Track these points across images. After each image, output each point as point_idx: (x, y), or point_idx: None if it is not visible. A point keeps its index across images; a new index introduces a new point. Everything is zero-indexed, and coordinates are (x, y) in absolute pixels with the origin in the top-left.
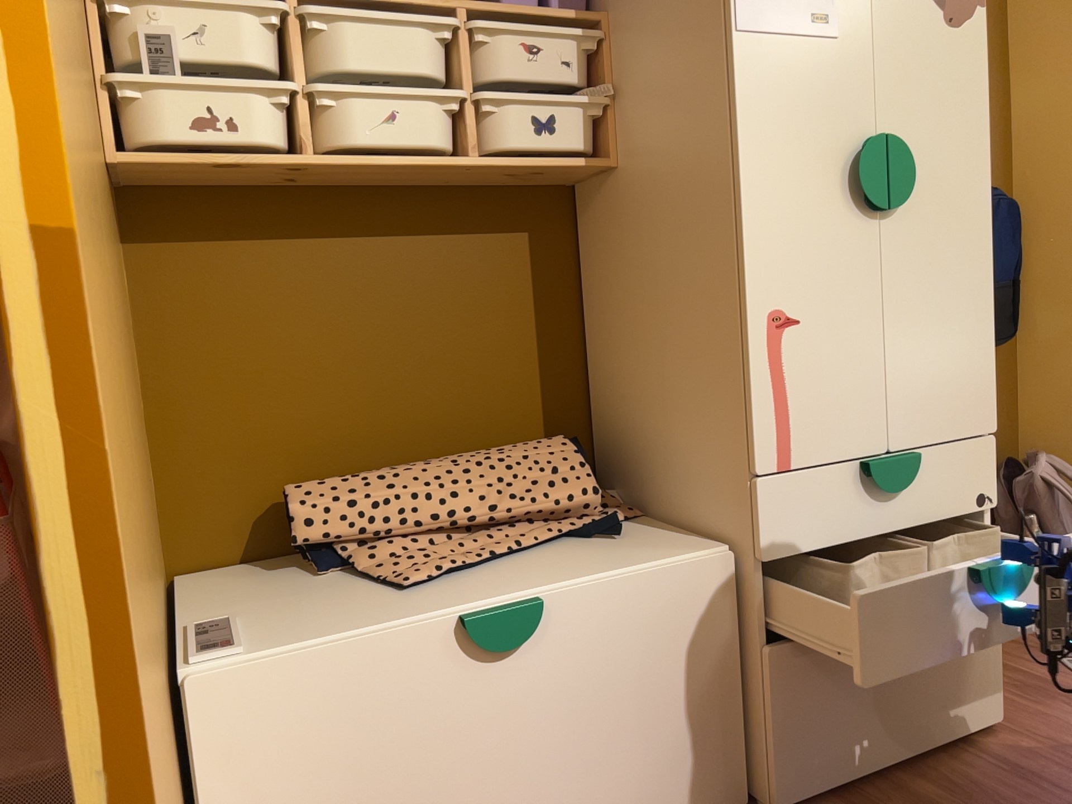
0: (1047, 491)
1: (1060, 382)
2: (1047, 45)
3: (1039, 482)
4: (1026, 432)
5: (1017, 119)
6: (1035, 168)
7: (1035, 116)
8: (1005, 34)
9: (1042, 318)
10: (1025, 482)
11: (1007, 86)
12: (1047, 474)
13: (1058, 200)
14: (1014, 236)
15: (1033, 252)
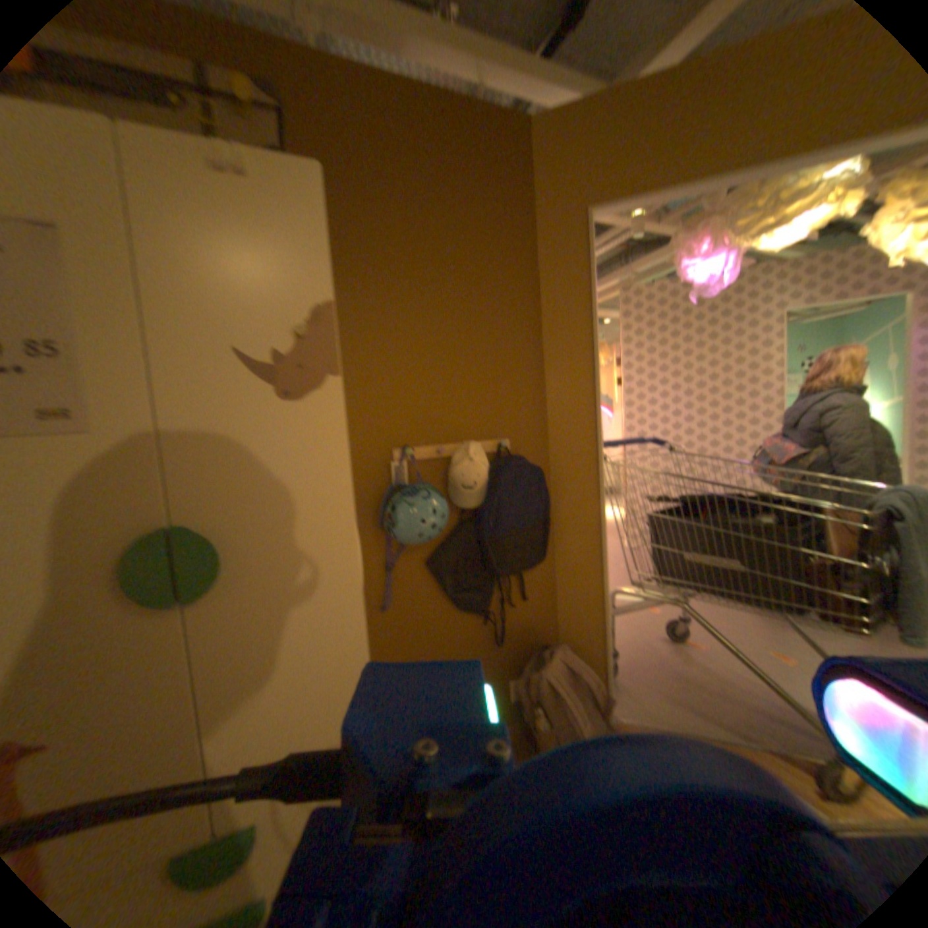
0: (547, 701)
1: (584, 592)
2: (568, 352)
3: (543, 691)
4: (564, 624)
5: (551, 404)
6: (563, 439)
7: (562, 403)
8: (540, 343)
9: (570, 546)
10: (536, 687)
11: (542, 380)
12: (549, 684)
13: (578, 463)
14: (540, 493)
15: (564, 499)
